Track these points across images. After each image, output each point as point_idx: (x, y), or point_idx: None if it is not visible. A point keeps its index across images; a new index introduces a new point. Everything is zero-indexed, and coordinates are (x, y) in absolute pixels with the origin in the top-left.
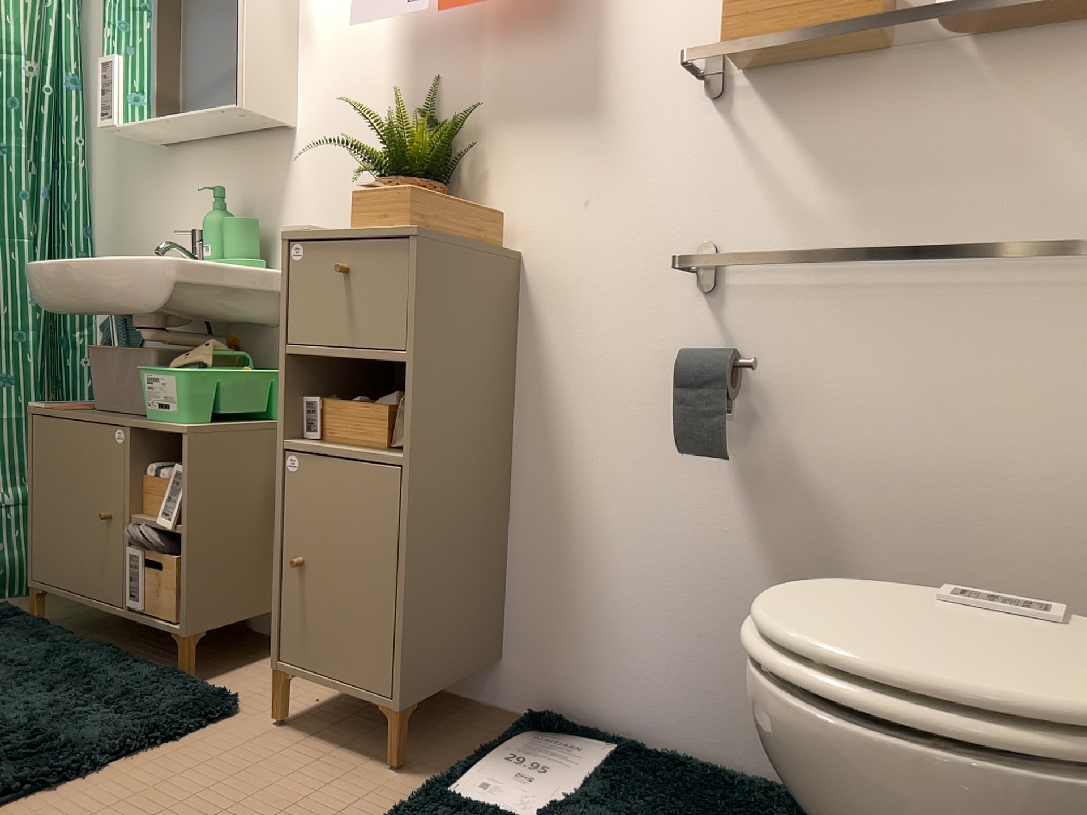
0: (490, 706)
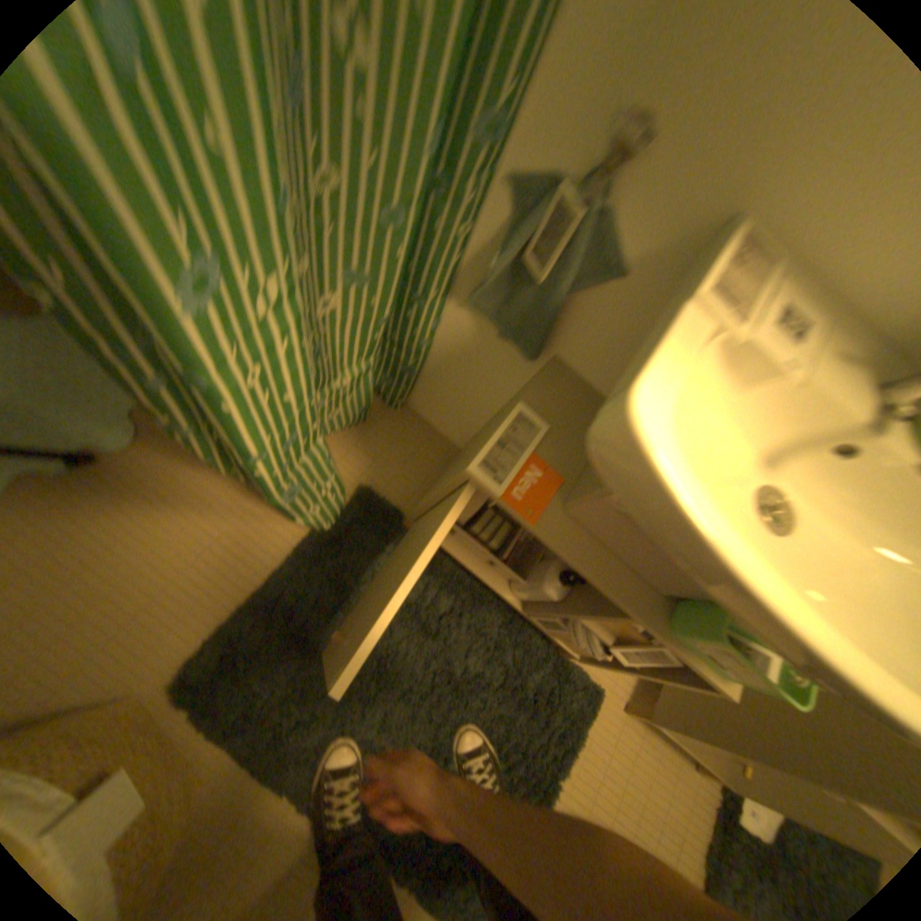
0: None
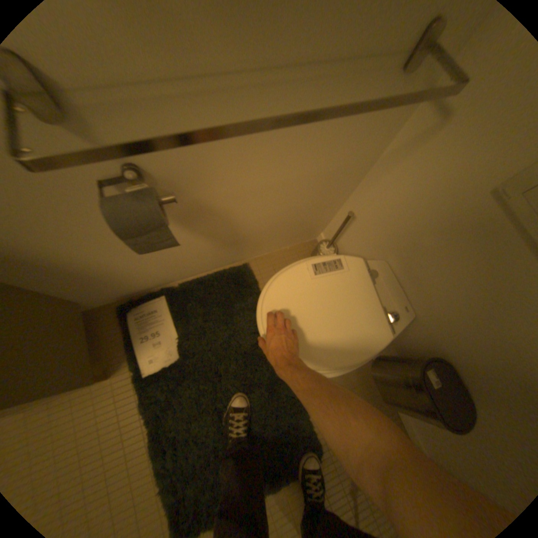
0: (90, 309)
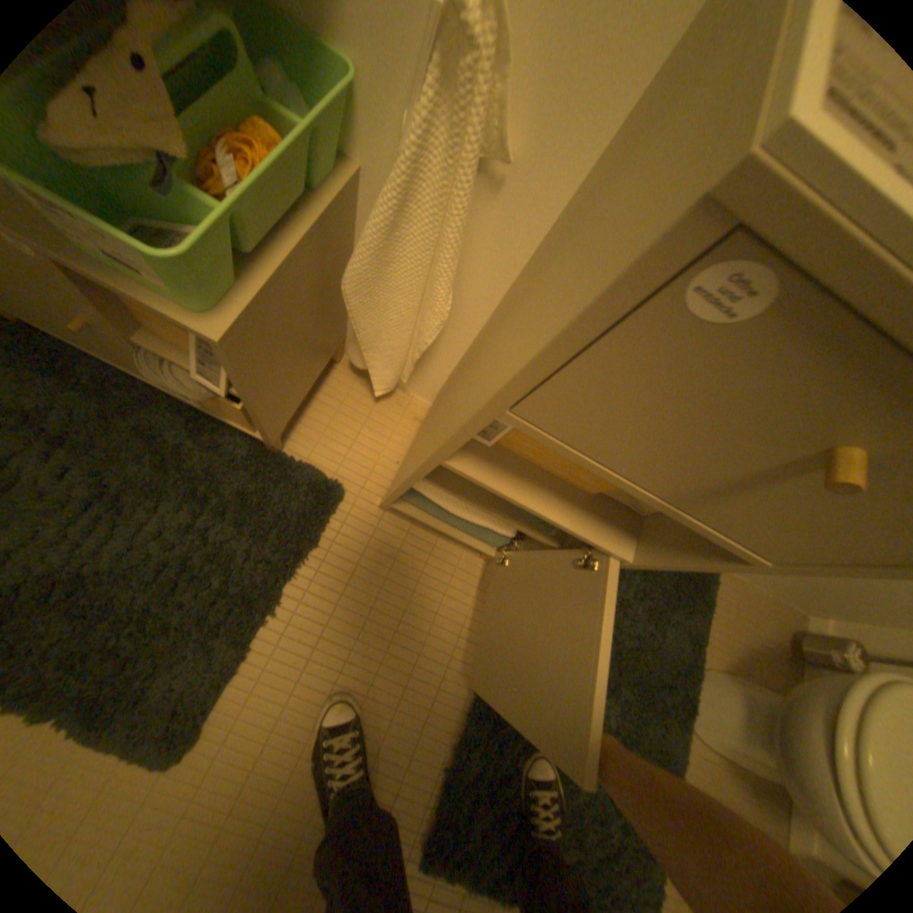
0: None
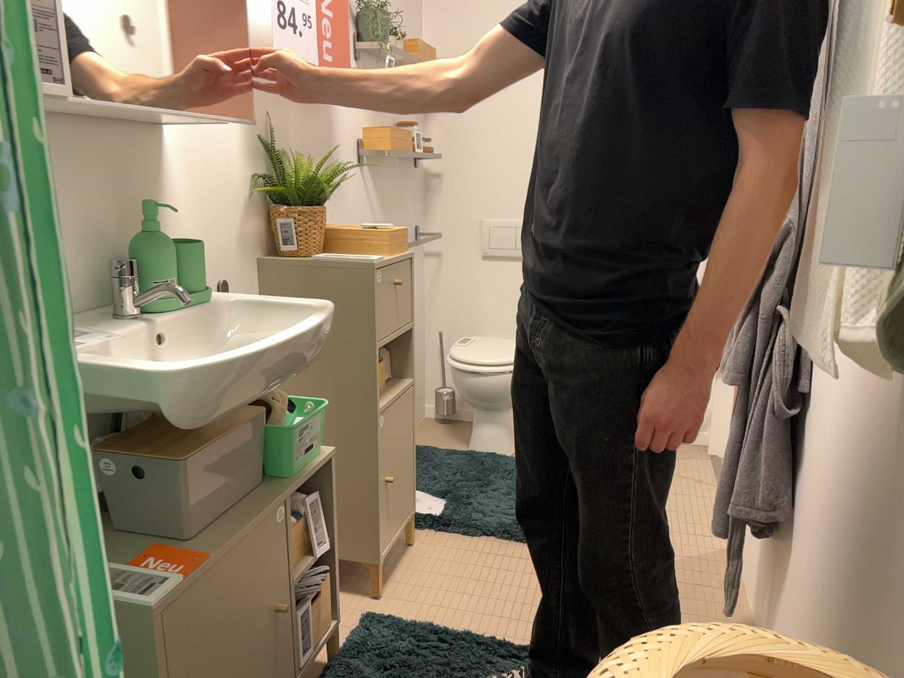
0: None
